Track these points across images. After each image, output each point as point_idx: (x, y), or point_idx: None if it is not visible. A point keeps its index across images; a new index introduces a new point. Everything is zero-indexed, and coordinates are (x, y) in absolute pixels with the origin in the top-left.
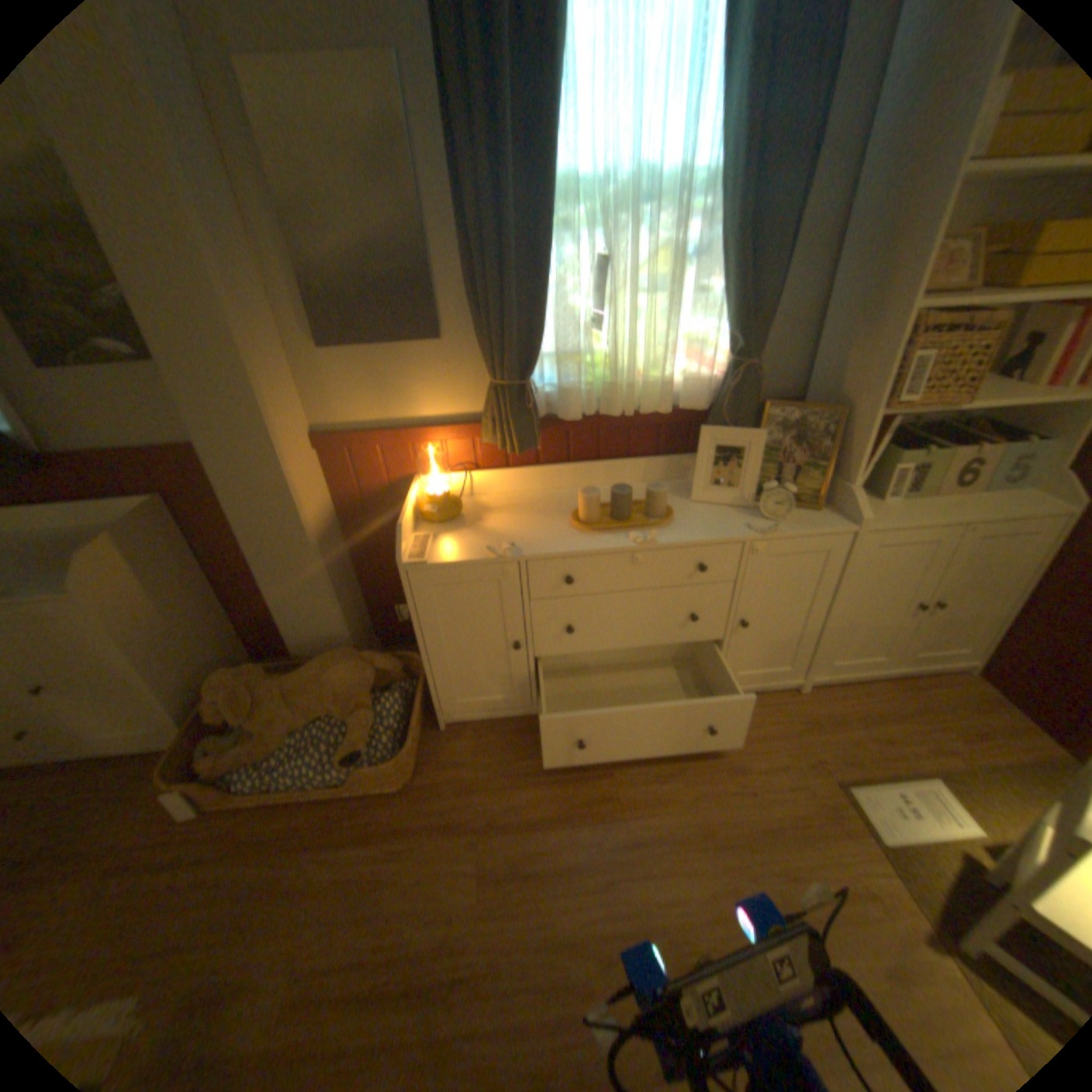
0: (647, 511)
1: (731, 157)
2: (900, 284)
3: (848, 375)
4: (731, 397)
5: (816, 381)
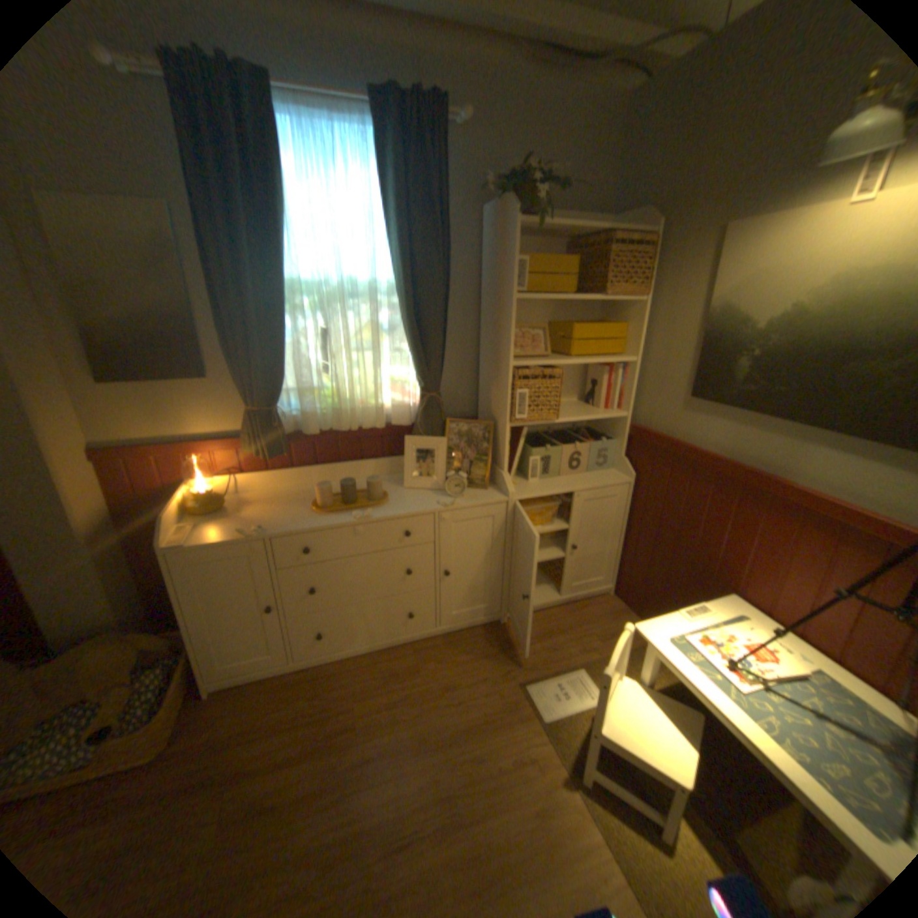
0: (368, 496)
1: (397, 278)
2: (503, 352)
3: (492, 403)
4: (421, 417)
5: (480, 406)
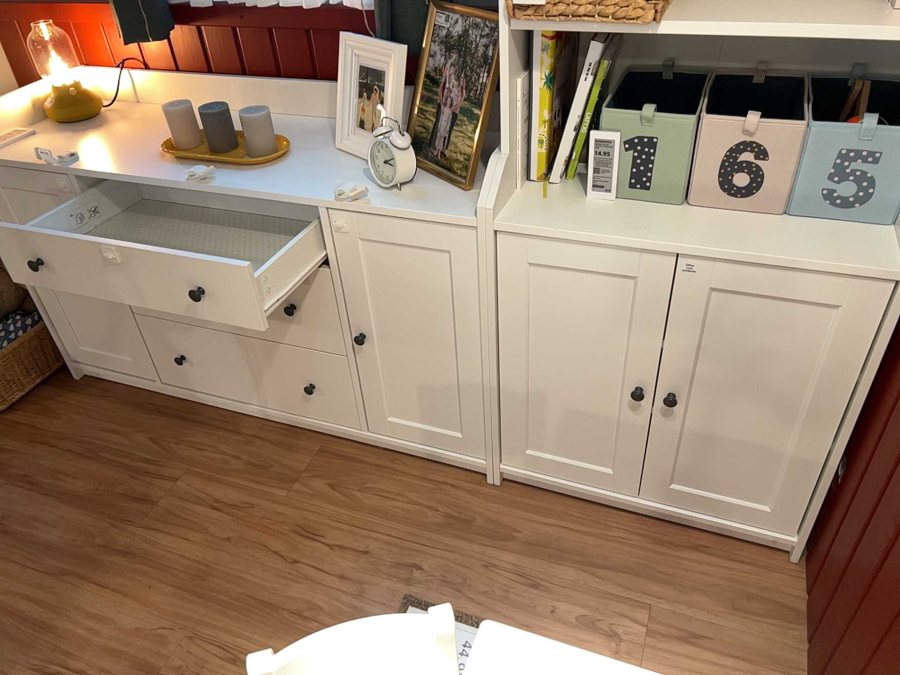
0: (256, 151)
1: None
2: None
3: None
4: None
5: None
